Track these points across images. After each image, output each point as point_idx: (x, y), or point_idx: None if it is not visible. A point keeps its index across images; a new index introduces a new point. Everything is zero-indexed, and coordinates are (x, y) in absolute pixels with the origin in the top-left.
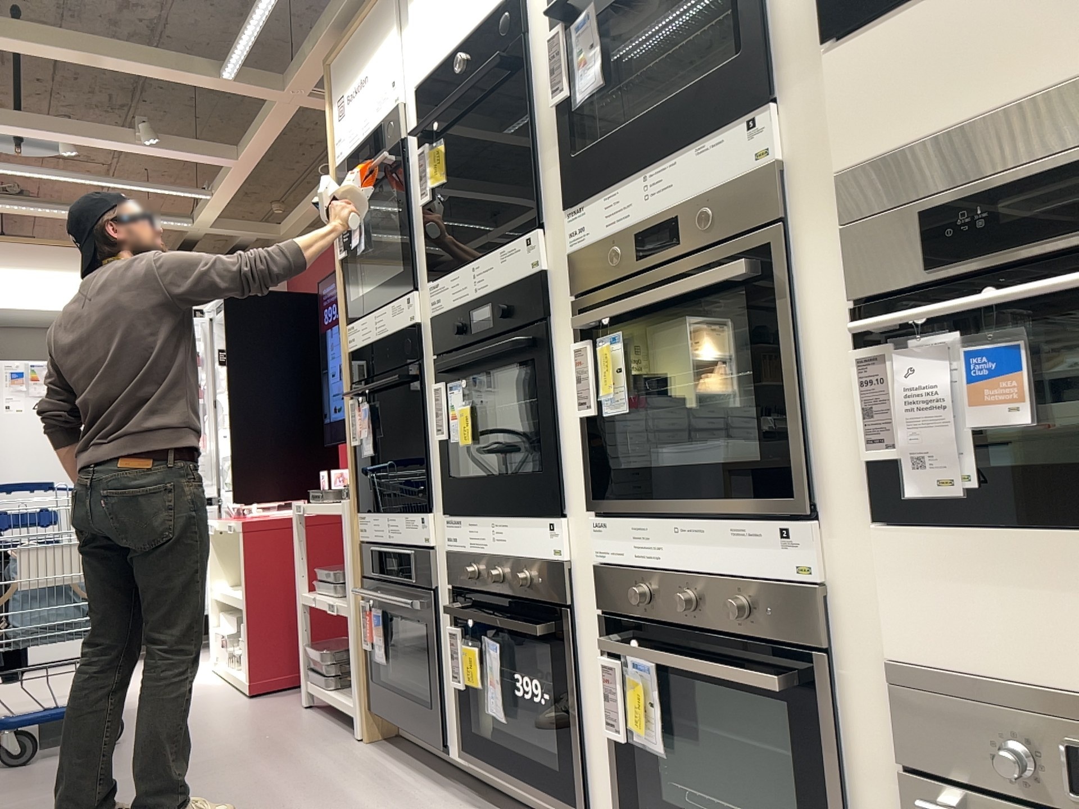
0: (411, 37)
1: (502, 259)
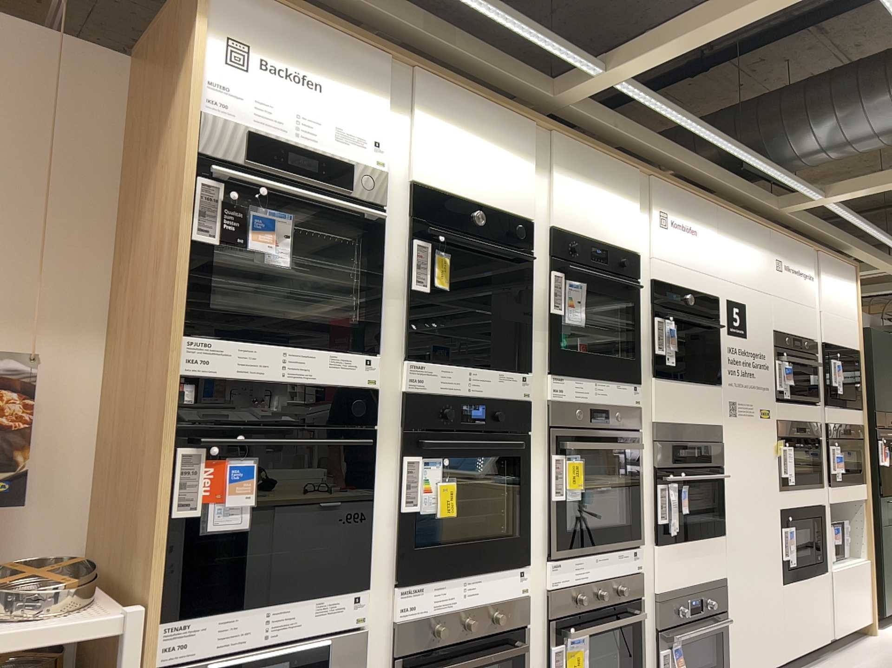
0: (420, 144)
1: (500, 379)
